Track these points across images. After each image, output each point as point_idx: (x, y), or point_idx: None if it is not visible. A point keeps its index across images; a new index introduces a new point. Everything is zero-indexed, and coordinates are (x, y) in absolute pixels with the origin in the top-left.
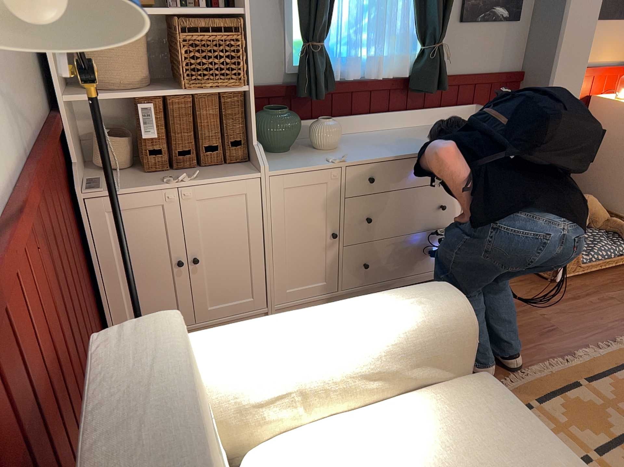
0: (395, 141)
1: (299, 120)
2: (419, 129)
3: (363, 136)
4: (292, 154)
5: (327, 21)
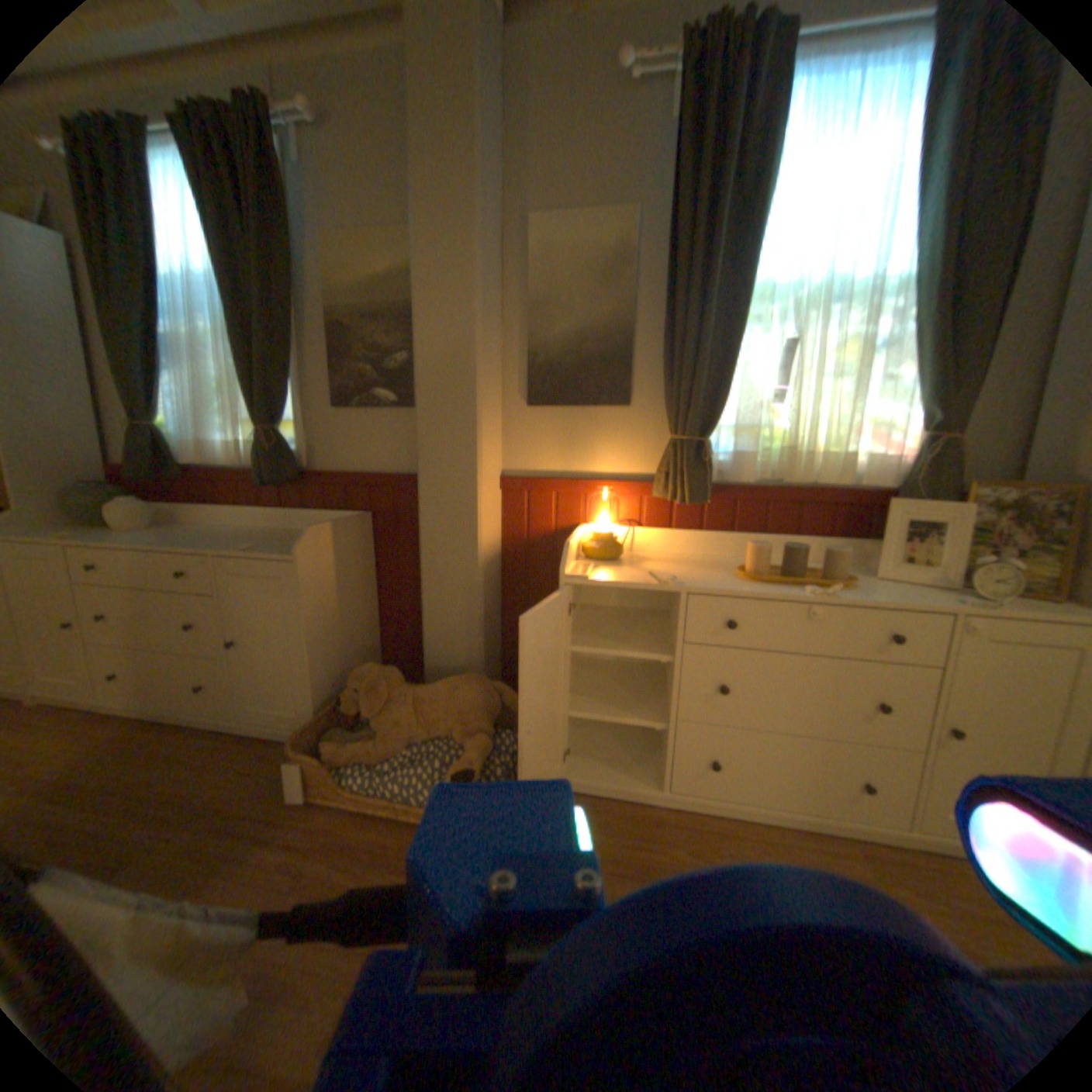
0: (197, 536)
1: (103, 497)
2: (278, 532)
3: (207, 529)
4: (85, 531)
5: (140, 400)
